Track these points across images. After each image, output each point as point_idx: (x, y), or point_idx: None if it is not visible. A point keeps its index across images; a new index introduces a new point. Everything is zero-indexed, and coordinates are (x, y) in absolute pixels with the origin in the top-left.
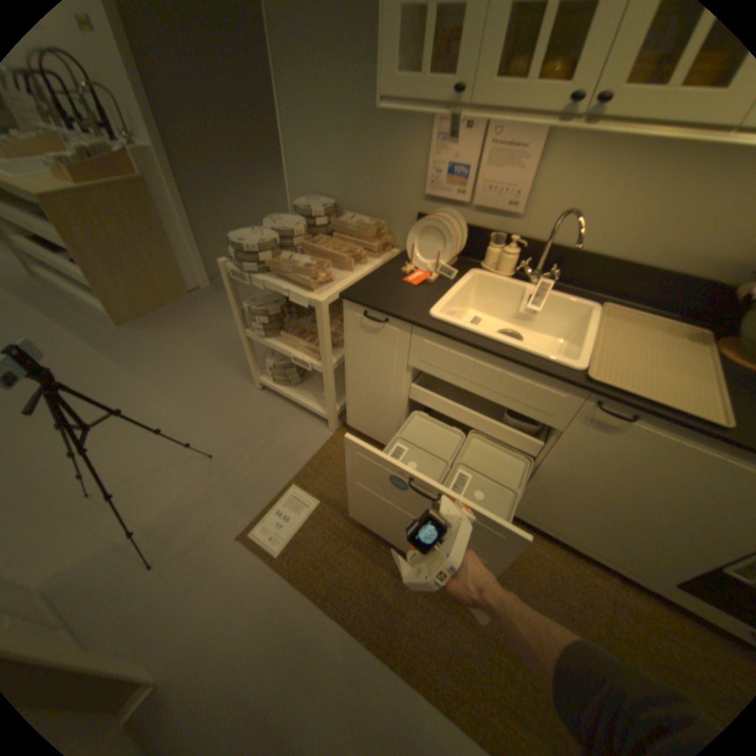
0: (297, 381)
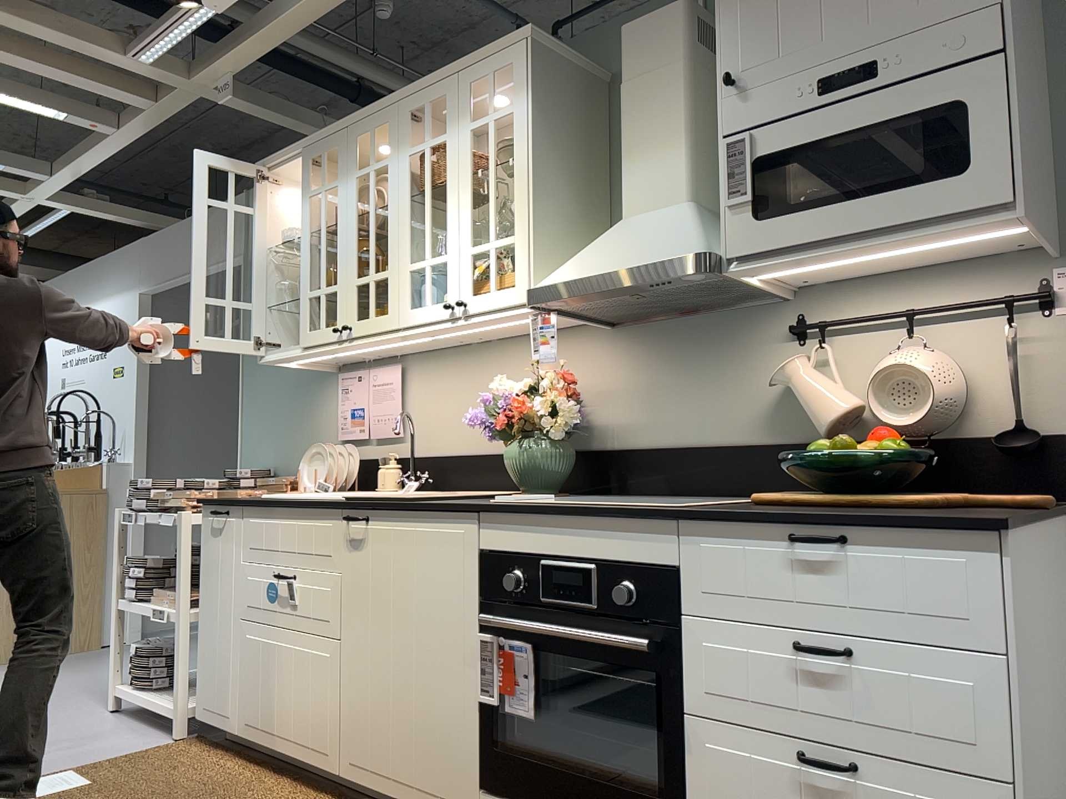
0: (166, 691)
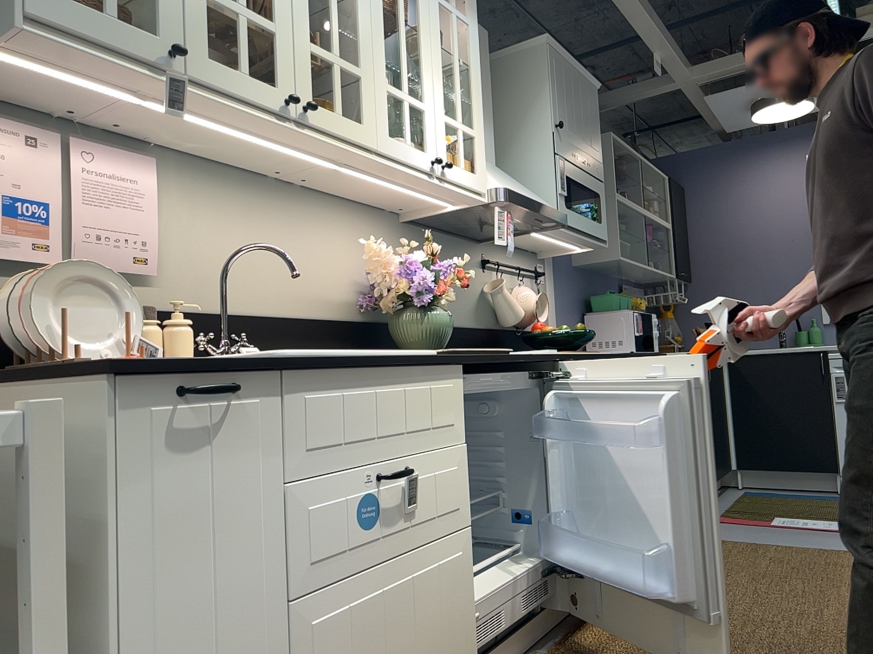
0: None
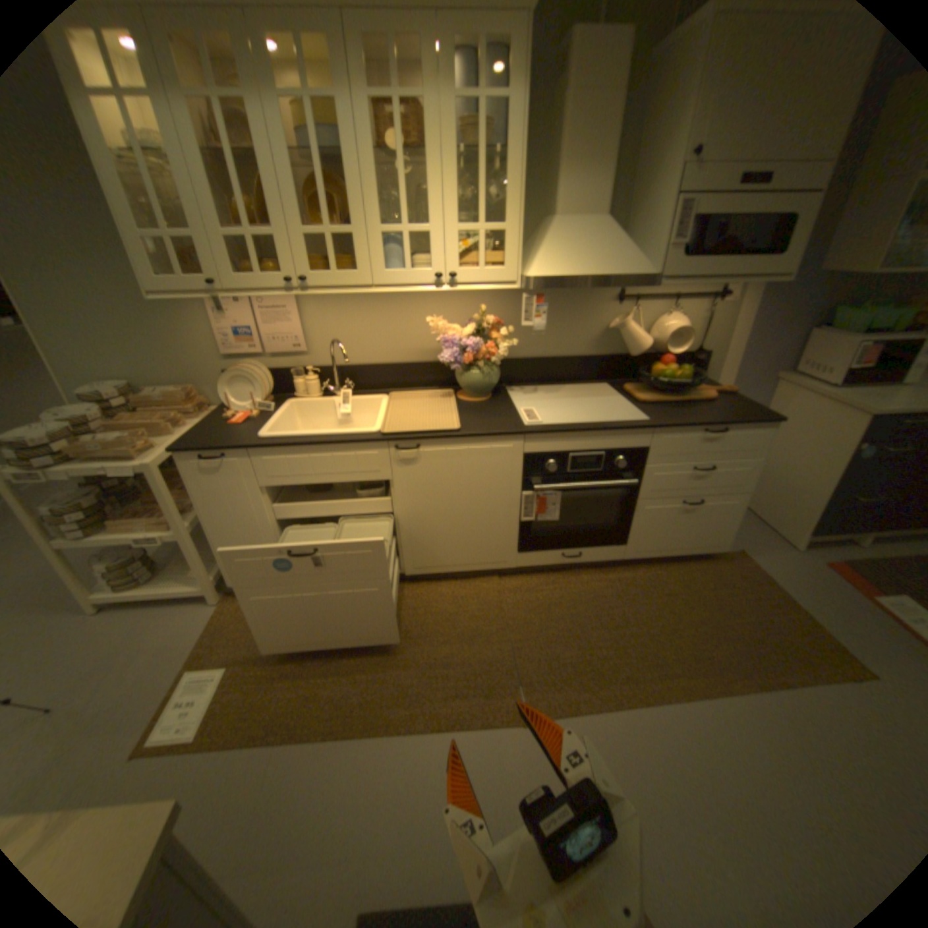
0: (148, 580)
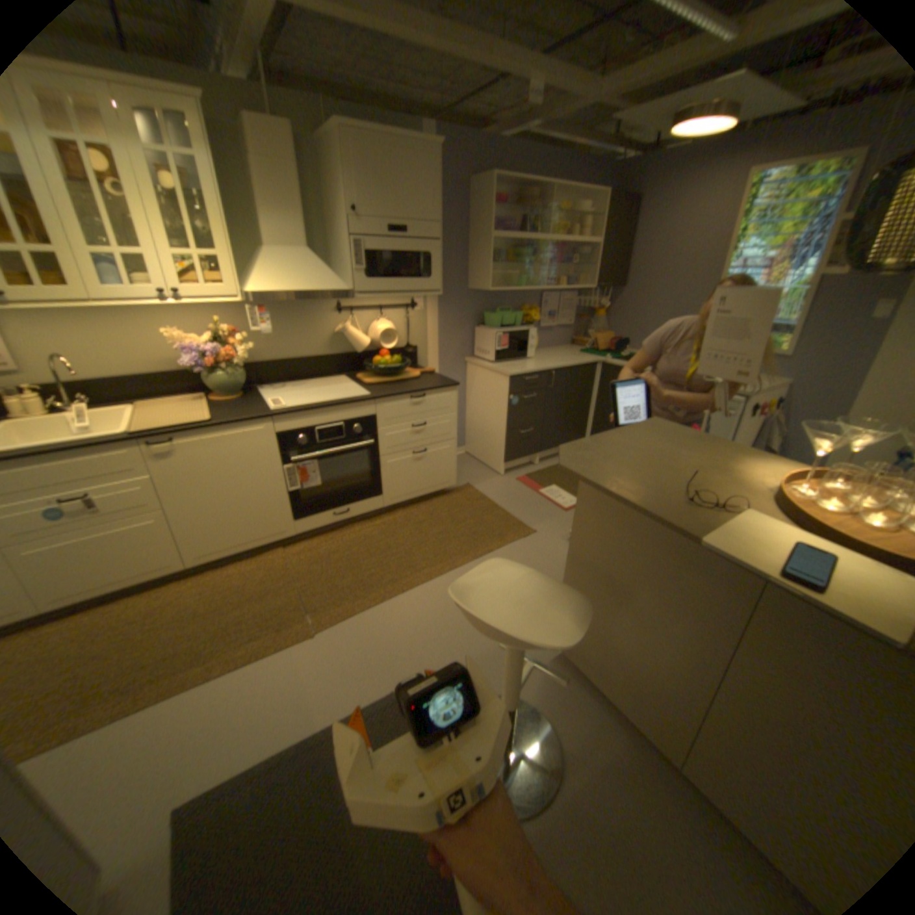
0: None
